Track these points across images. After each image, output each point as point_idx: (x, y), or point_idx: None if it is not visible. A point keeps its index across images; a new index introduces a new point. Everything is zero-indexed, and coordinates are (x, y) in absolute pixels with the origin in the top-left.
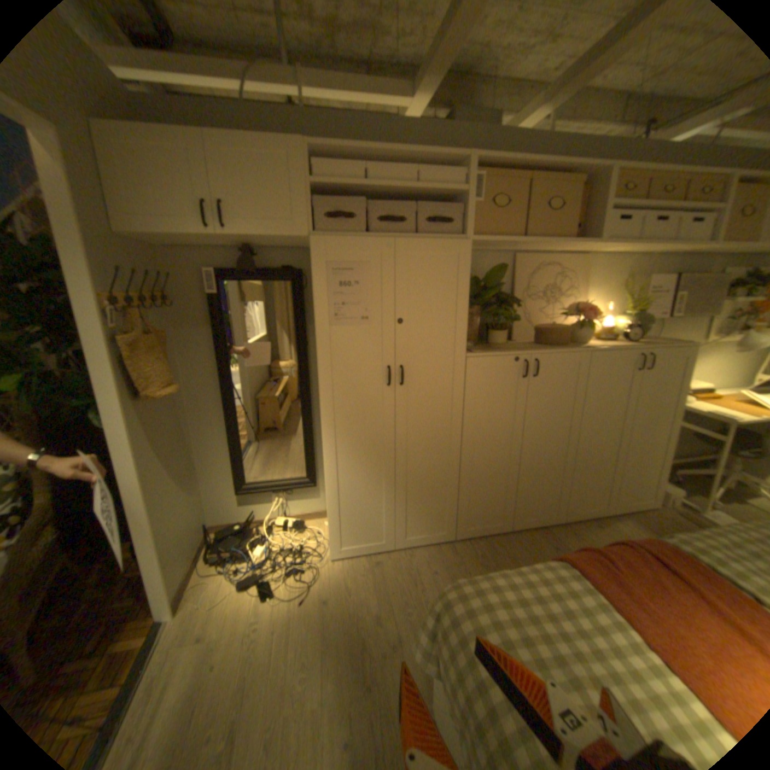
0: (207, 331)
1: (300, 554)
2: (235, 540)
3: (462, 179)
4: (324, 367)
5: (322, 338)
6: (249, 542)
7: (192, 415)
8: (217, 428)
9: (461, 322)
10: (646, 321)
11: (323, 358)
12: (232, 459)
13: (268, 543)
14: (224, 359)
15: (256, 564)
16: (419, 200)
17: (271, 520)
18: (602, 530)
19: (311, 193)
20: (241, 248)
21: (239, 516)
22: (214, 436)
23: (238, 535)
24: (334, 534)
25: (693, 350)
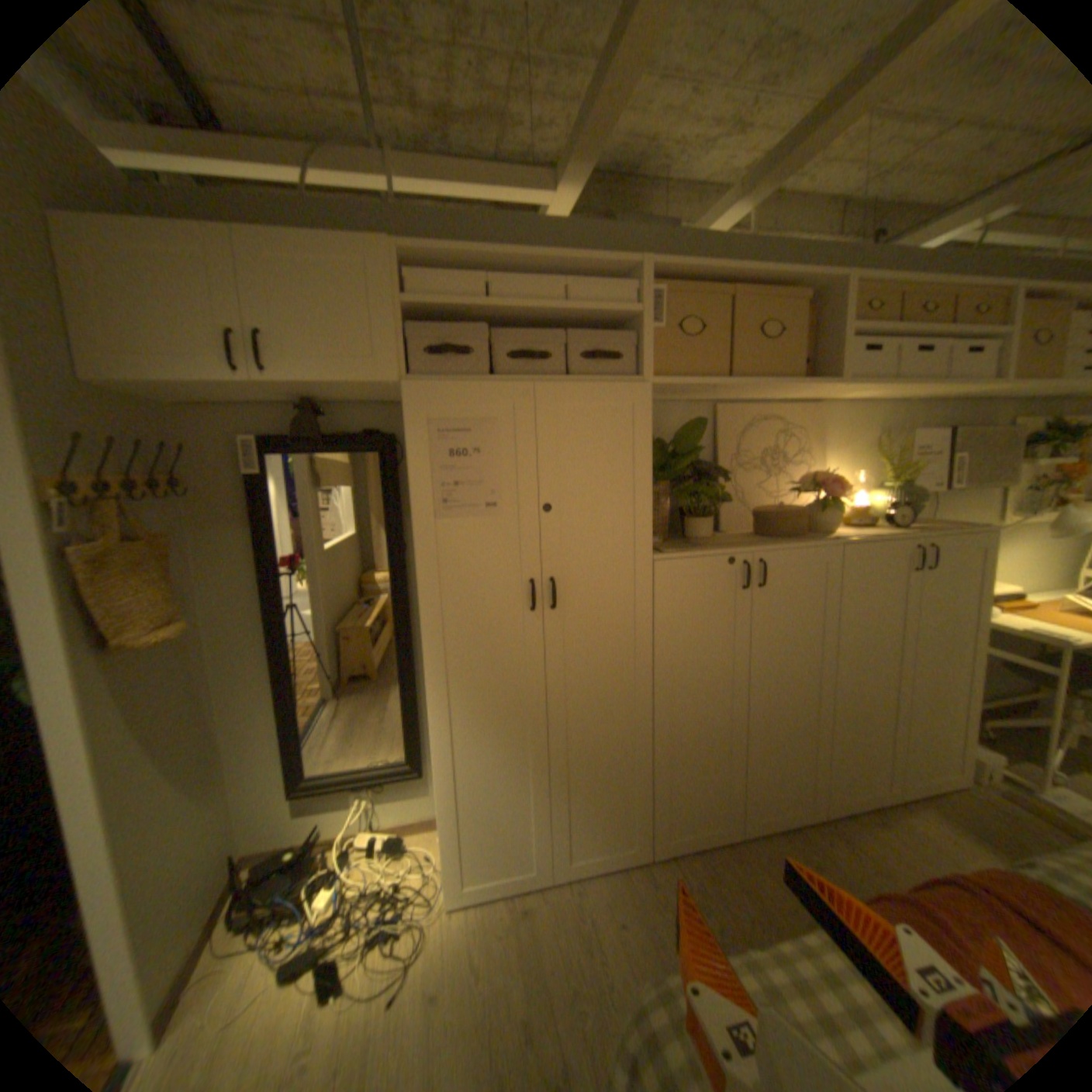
0: (243, 532)
1: (392, 902)
2: (282, 881)
3: (631, 295)
4: (426, 584)
5: (423, 537)
6: (304, 883)
7: (216, 667)
8: (257, 687)
9: (641, 505)
10: (913, 496)
11: (425, 568)
12: (281, 739)
13: (336, 884)
14: (270, 574)
15: (315, 926)
16: (568, 328)
17: (346, 837)
18: (886, 830)
19: (402, 318)
20: (299, 404)
21: (292, 834)
22: (252, 700)
23: (290, 869)
24: (448, 863)
25: (987, 537)
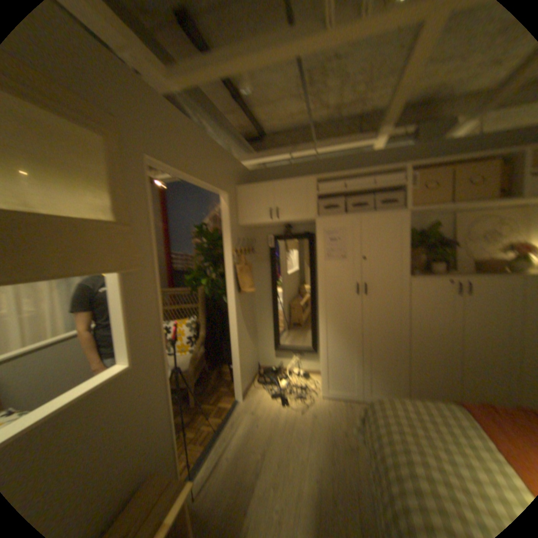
0: (267, 264)
1: (304, 389)
2: (271, 374)
3: (401, 178)
4: (320, 282)
5: (319, 266)
6: (278, 376)
7: (257, 305)
8: (267, 313)
9: (406, 257)
10: None
11: (319, 277)
12: (273, 330)
13: (287, 378)
14: (273, 277)
15: (281, 388)
16: (376, 191)
17: (290, 369)
18: None
19: (316, 198)
20: (284, 225)
21: (274, 363)
22: (266, 316)
23: (273, 373)
24: (323, 380)
25: None
